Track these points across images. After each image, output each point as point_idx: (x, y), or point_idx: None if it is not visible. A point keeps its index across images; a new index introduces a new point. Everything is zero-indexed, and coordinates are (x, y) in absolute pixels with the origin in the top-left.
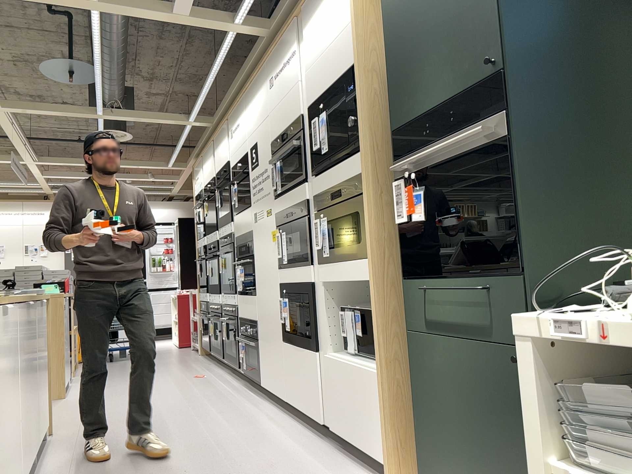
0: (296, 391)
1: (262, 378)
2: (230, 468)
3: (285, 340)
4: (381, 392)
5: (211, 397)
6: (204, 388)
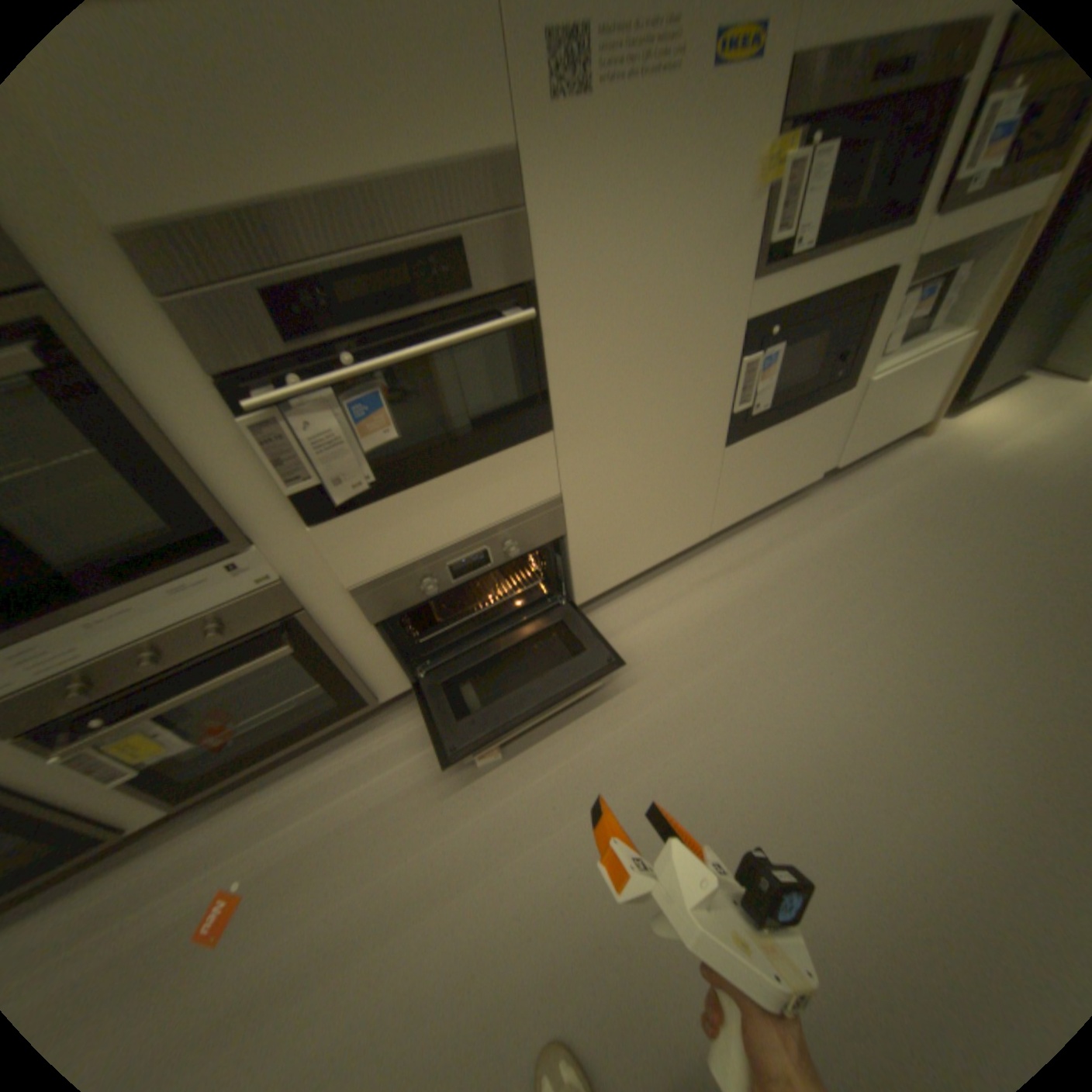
0: (753, 495)
1: (581, 592)
2: (958, 568)
3: (735, 441)
4: (962, 356)
5: (547, 748)
6: (432, 810)
